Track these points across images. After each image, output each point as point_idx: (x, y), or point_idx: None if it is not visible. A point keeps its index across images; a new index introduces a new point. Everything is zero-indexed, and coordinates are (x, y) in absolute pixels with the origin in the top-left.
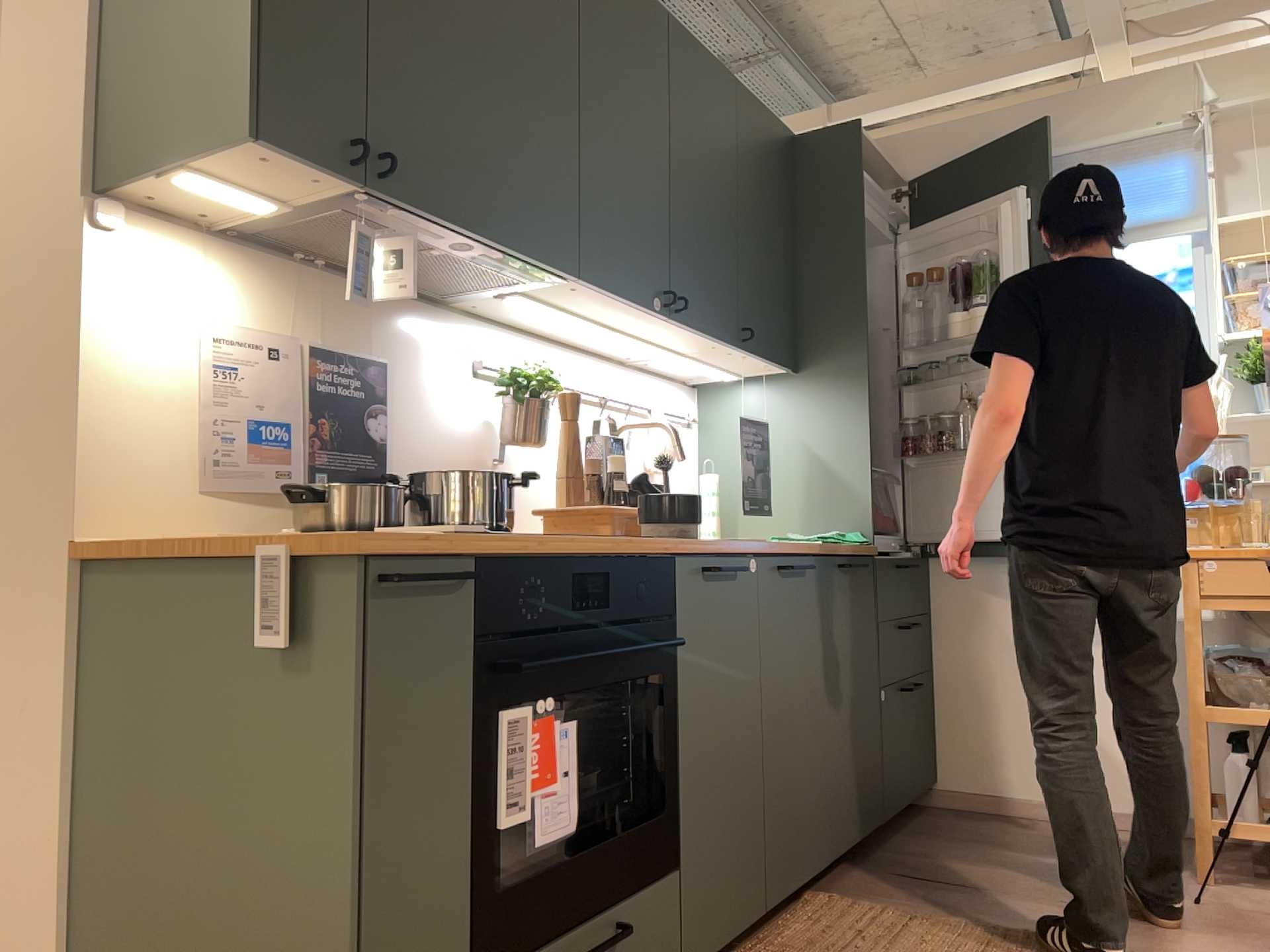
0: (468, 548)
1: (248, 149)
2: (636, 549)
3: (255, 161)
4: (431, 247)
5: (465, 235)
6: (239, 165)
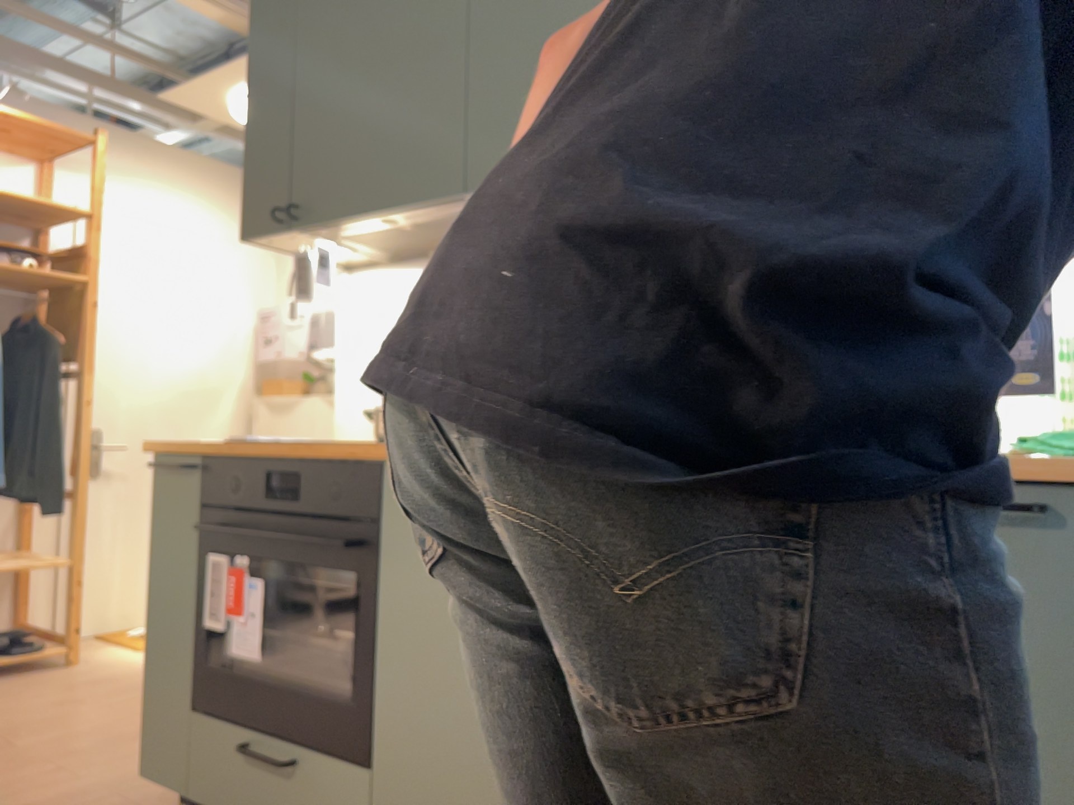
0: (204, 450)
1: (256, 243)
2: (339, 453)
3: (274, 243)
4: (406, 225)
5: (366, 218)
6: (284, 246)
